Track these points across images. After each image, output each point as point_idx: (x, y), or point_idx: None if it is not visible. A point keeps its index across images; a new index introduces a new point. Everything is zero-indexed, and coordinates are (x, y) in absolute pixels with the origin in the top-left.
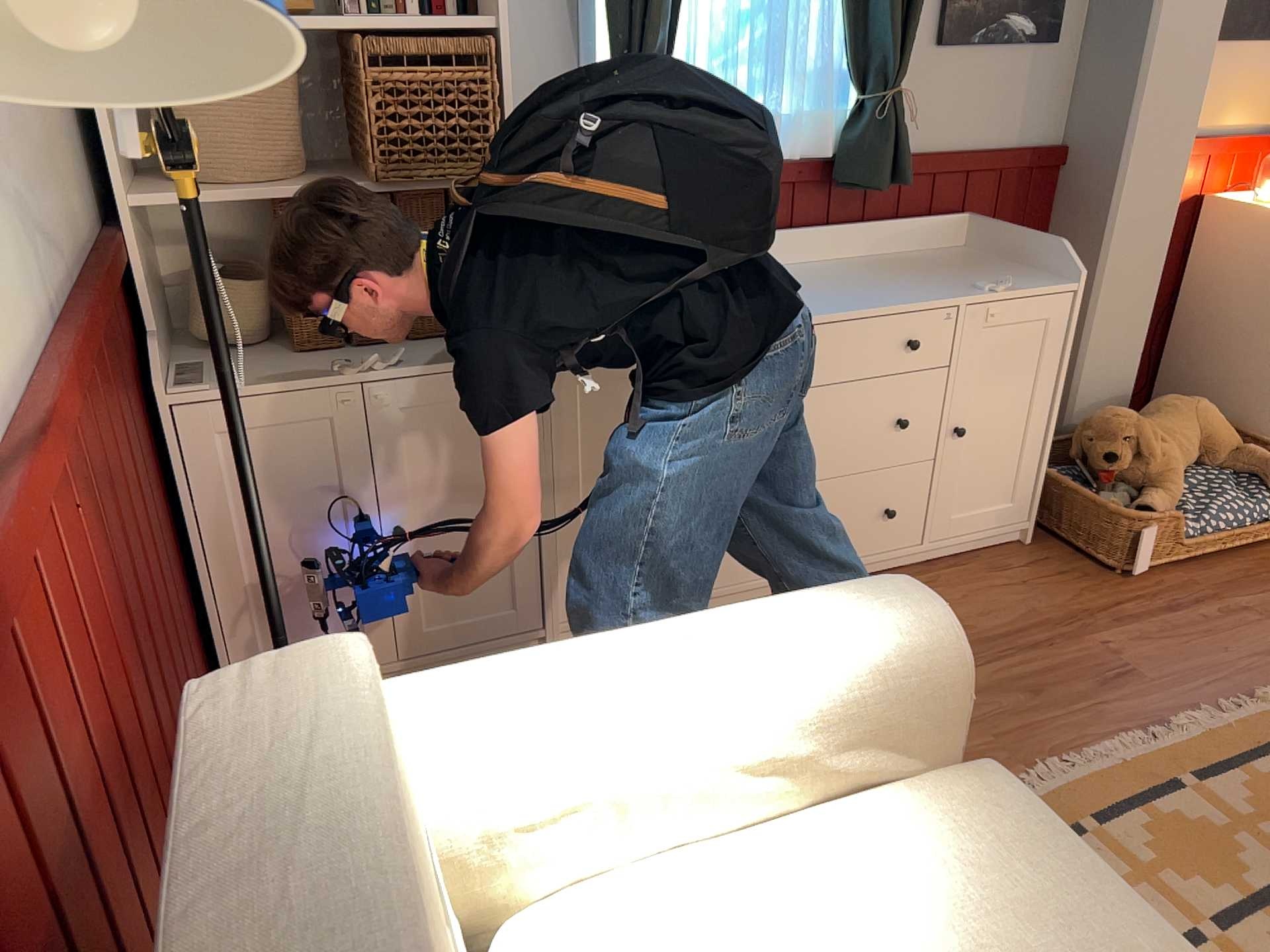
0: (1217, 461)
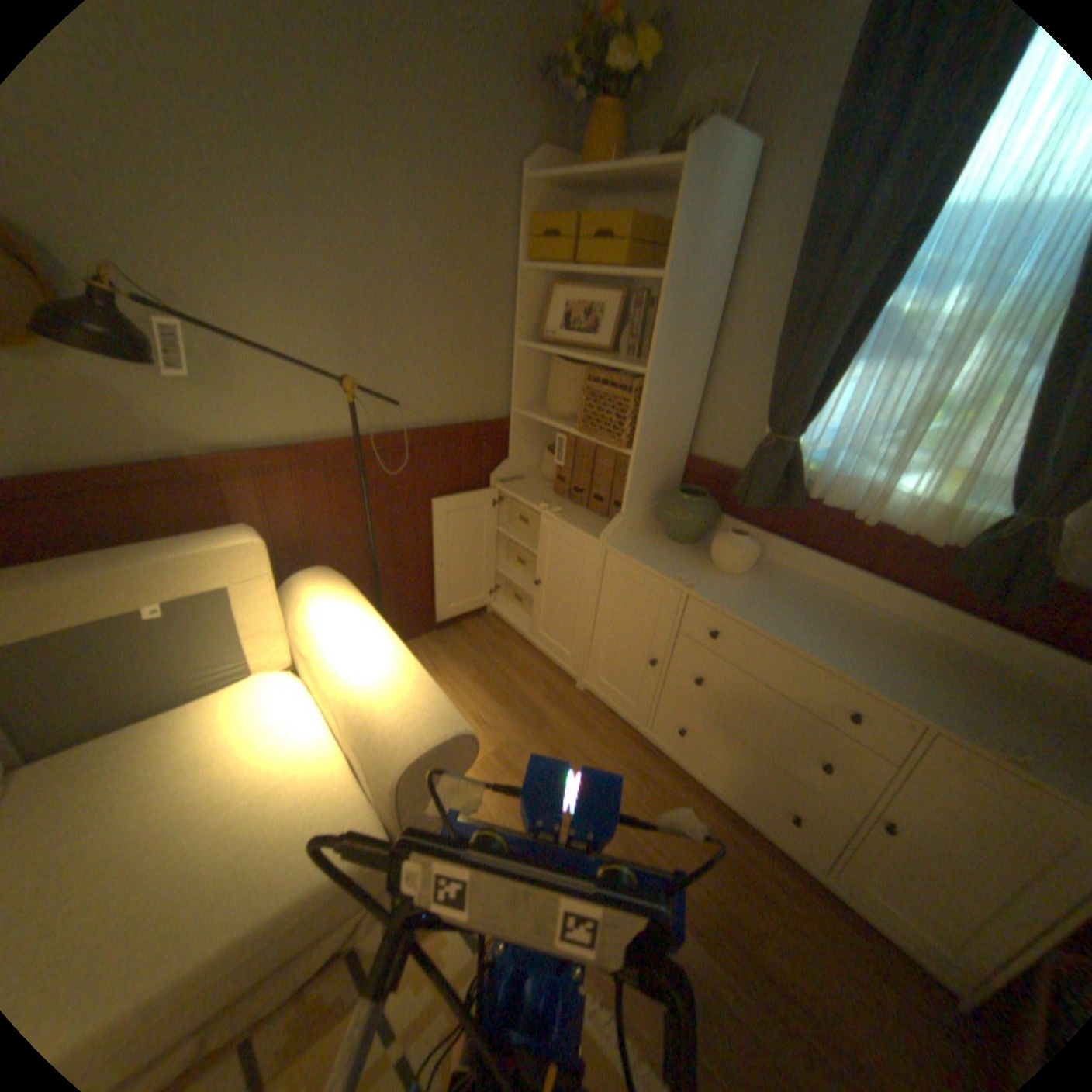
0: None
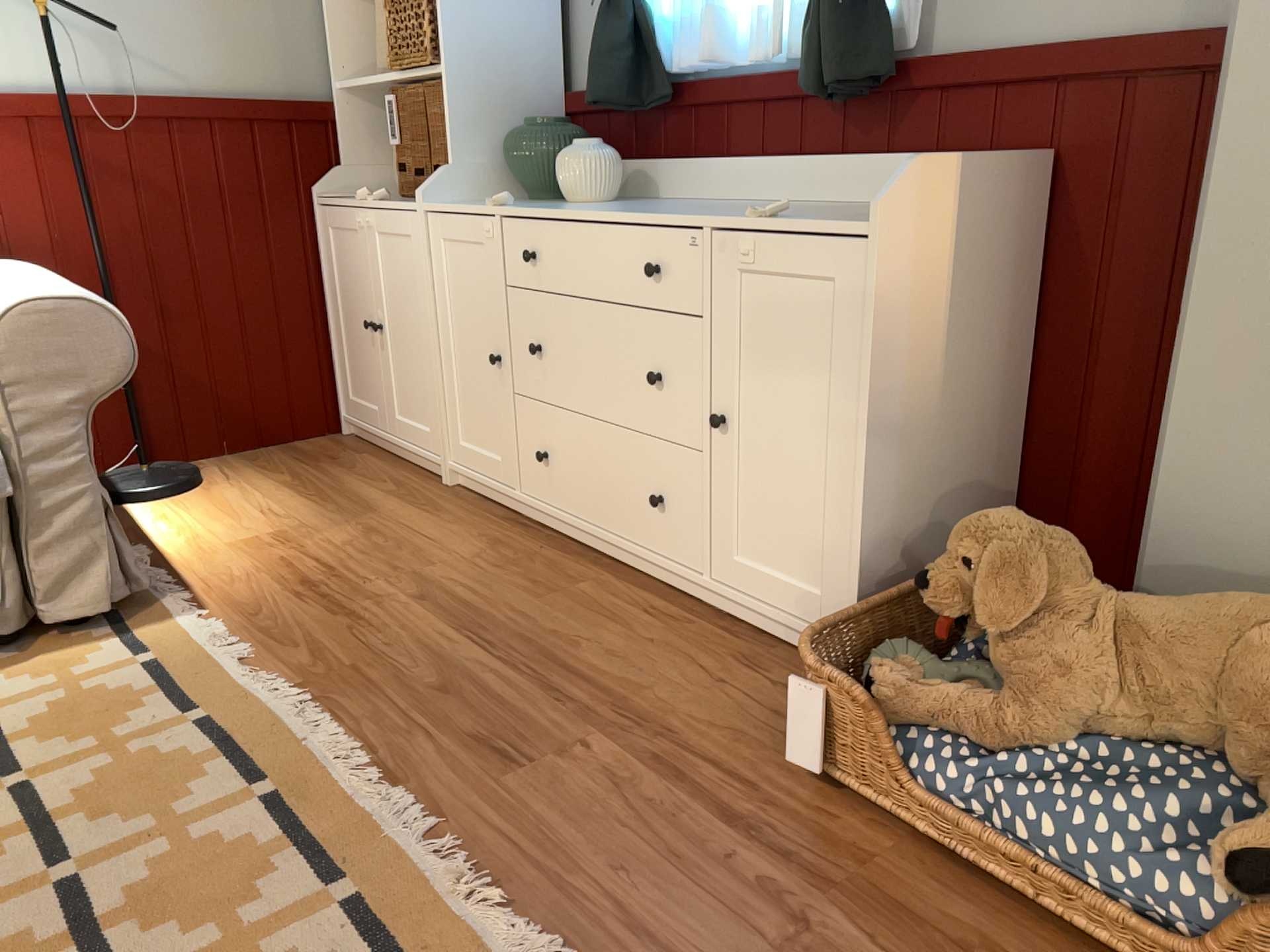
0: (1260, 771)
